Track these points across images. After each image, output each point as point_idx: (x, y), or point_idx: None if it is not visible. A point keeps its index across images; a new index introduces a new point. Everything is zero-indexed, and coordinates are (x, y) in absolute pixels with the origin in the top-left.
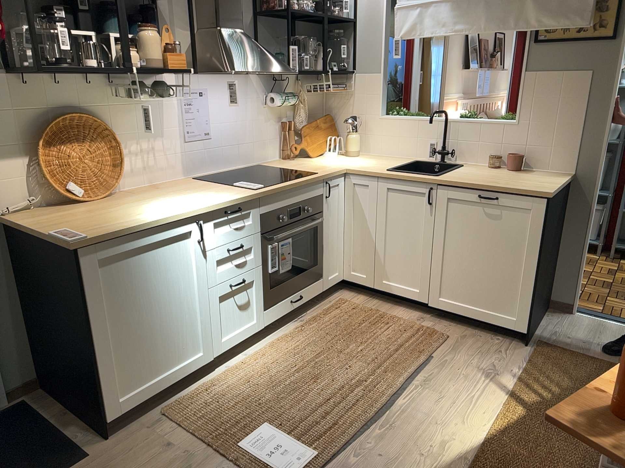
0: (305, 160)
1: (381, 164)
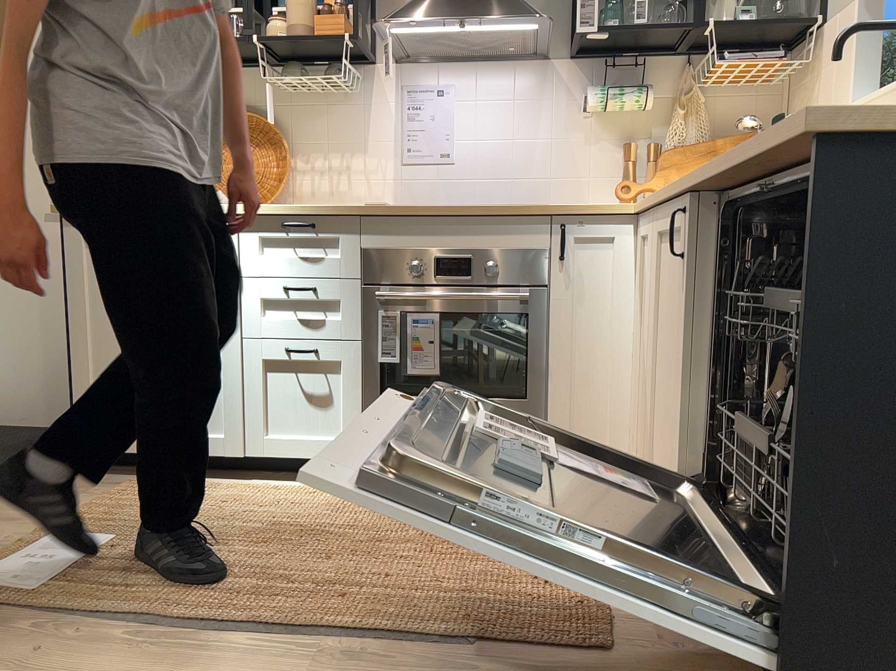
0: None
1: None
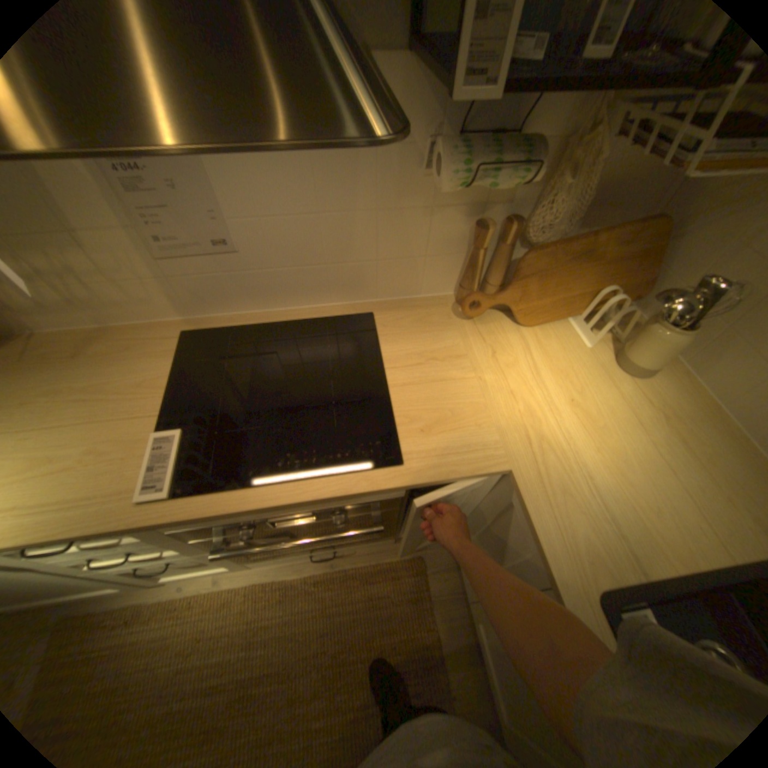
0: (489, 334)
1: (640, 505)
